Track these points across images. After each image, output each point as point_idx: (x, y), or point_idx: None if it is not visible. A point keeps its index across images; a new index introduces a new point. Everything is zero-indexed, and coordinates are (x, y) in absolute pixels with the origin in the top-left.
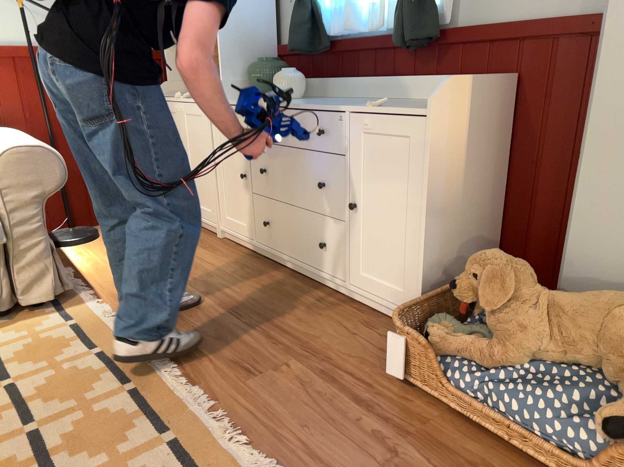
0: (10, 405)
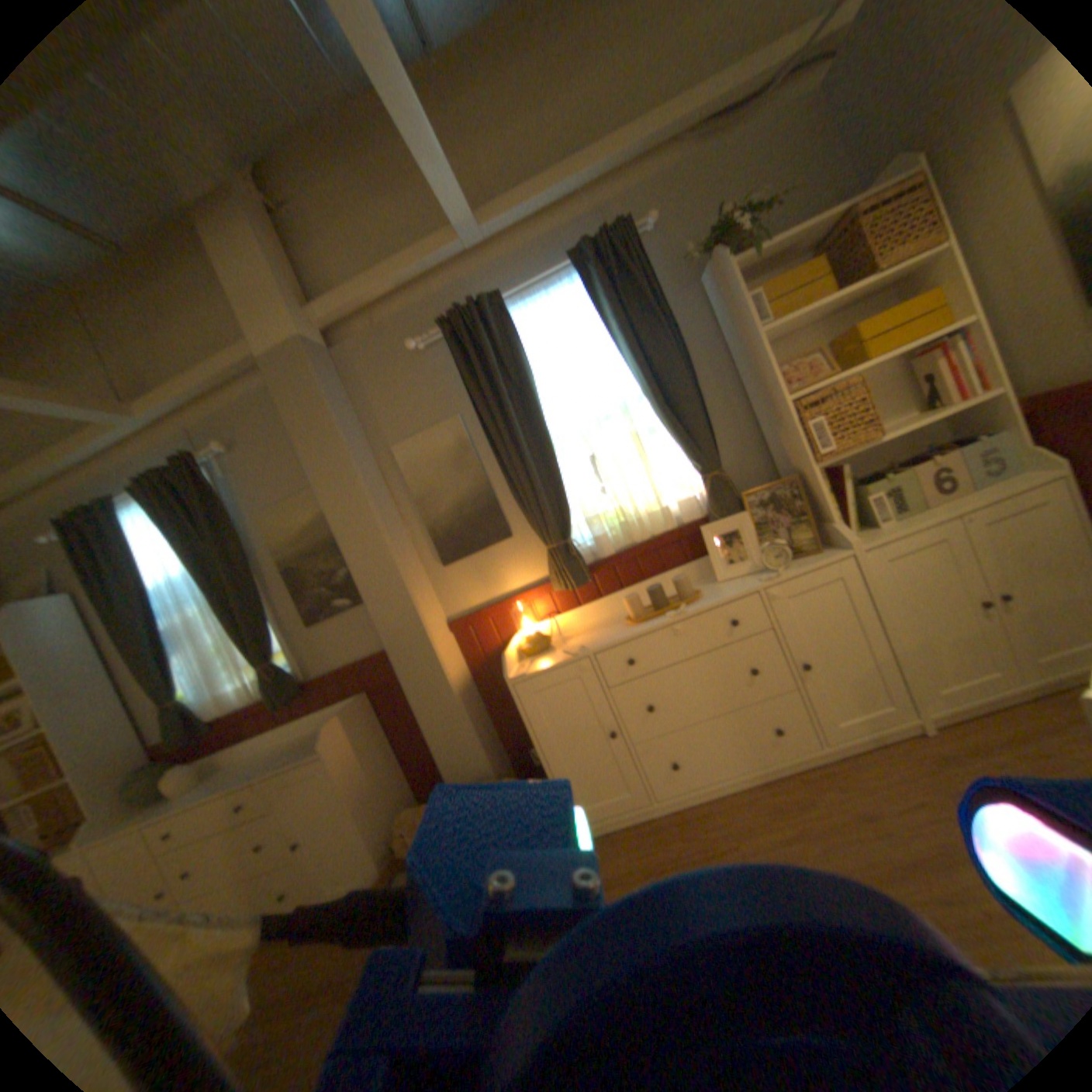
0: None
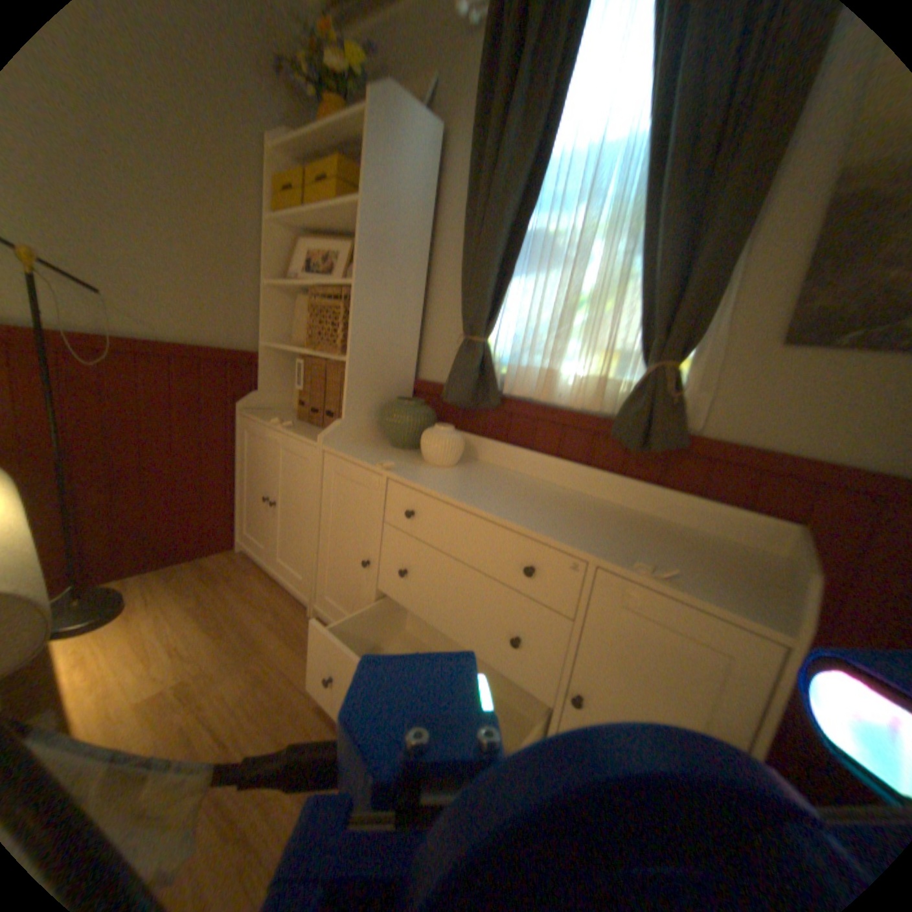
0: None
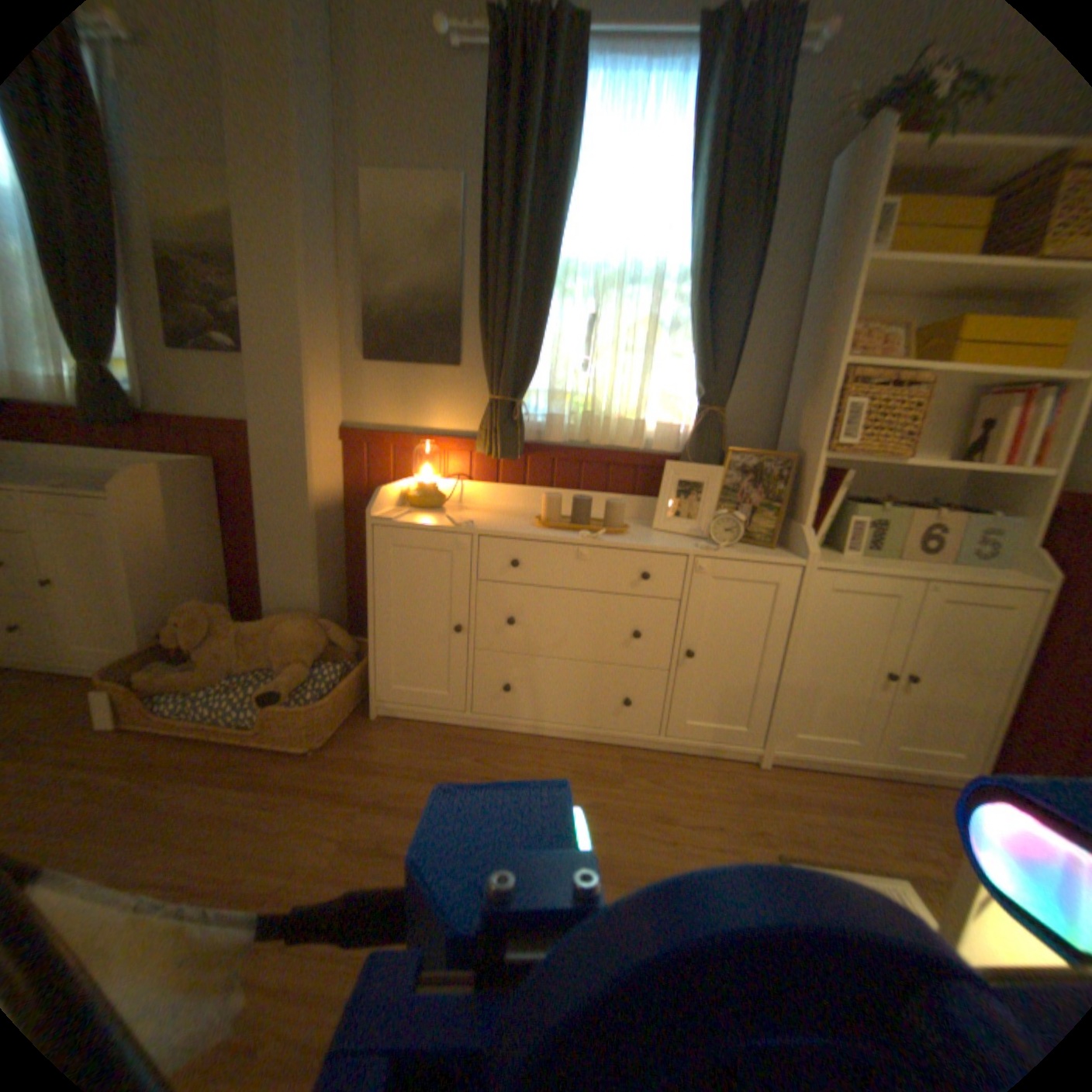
0: None
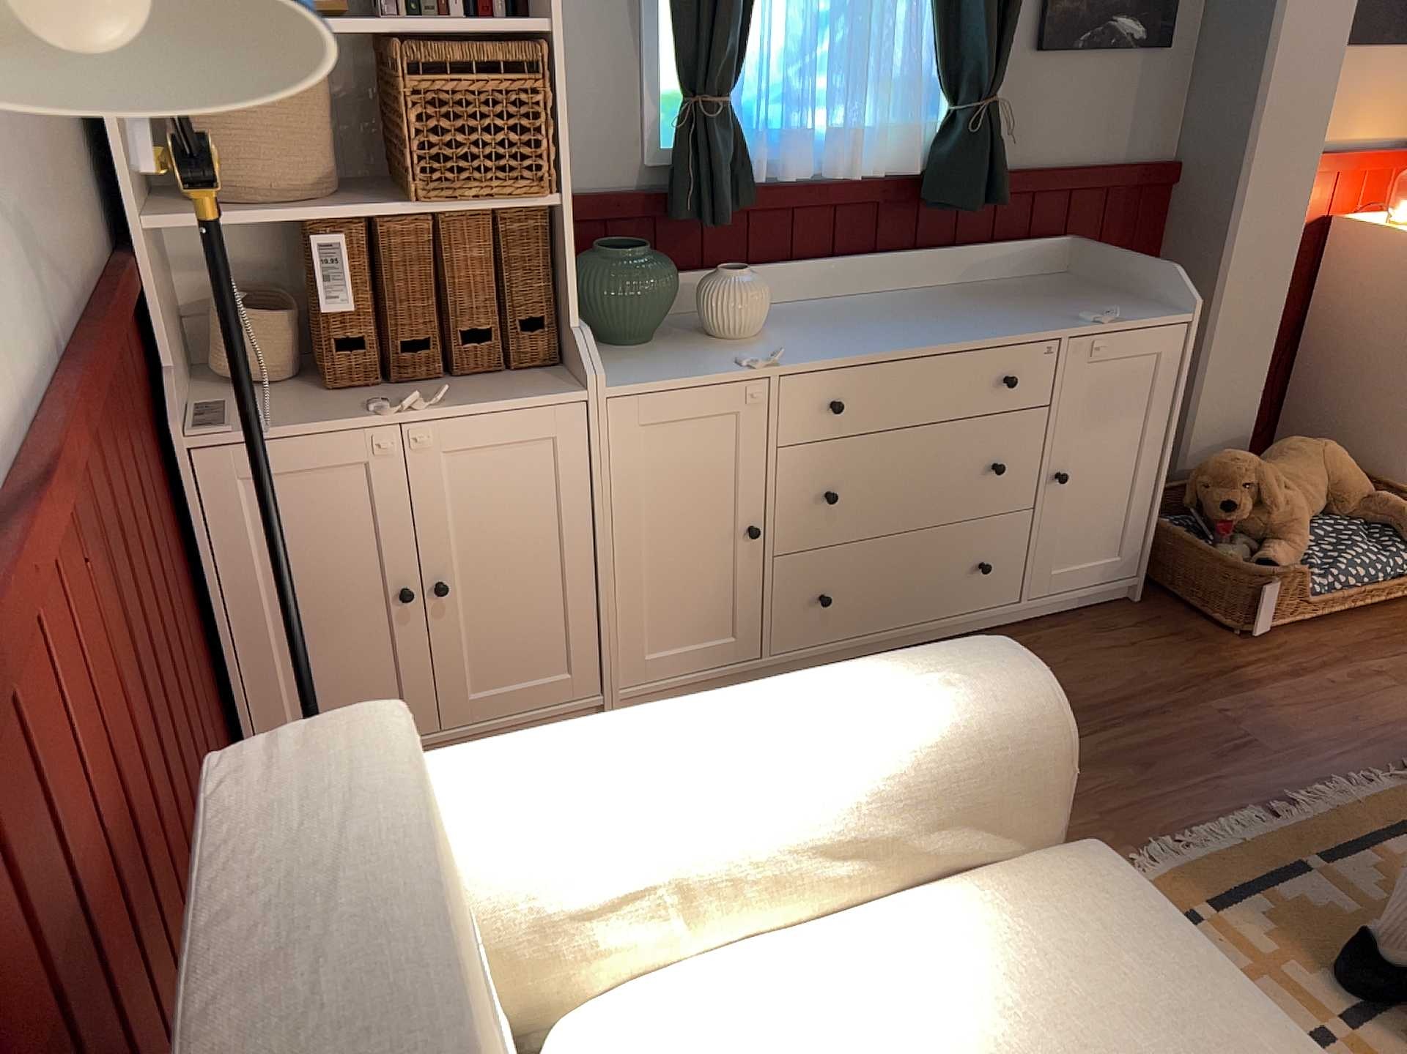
0: (1402, 1017)
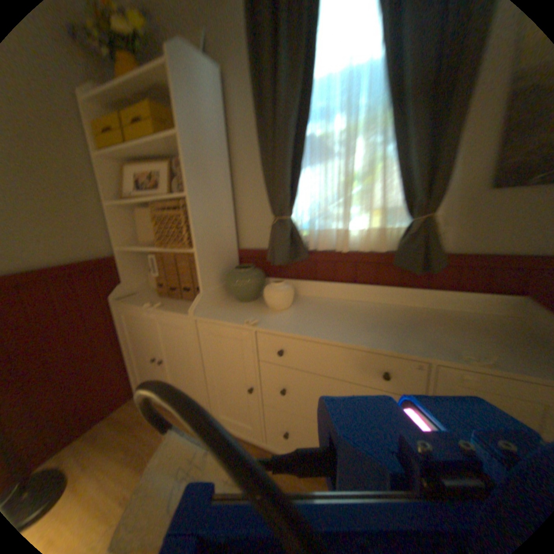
0: None
